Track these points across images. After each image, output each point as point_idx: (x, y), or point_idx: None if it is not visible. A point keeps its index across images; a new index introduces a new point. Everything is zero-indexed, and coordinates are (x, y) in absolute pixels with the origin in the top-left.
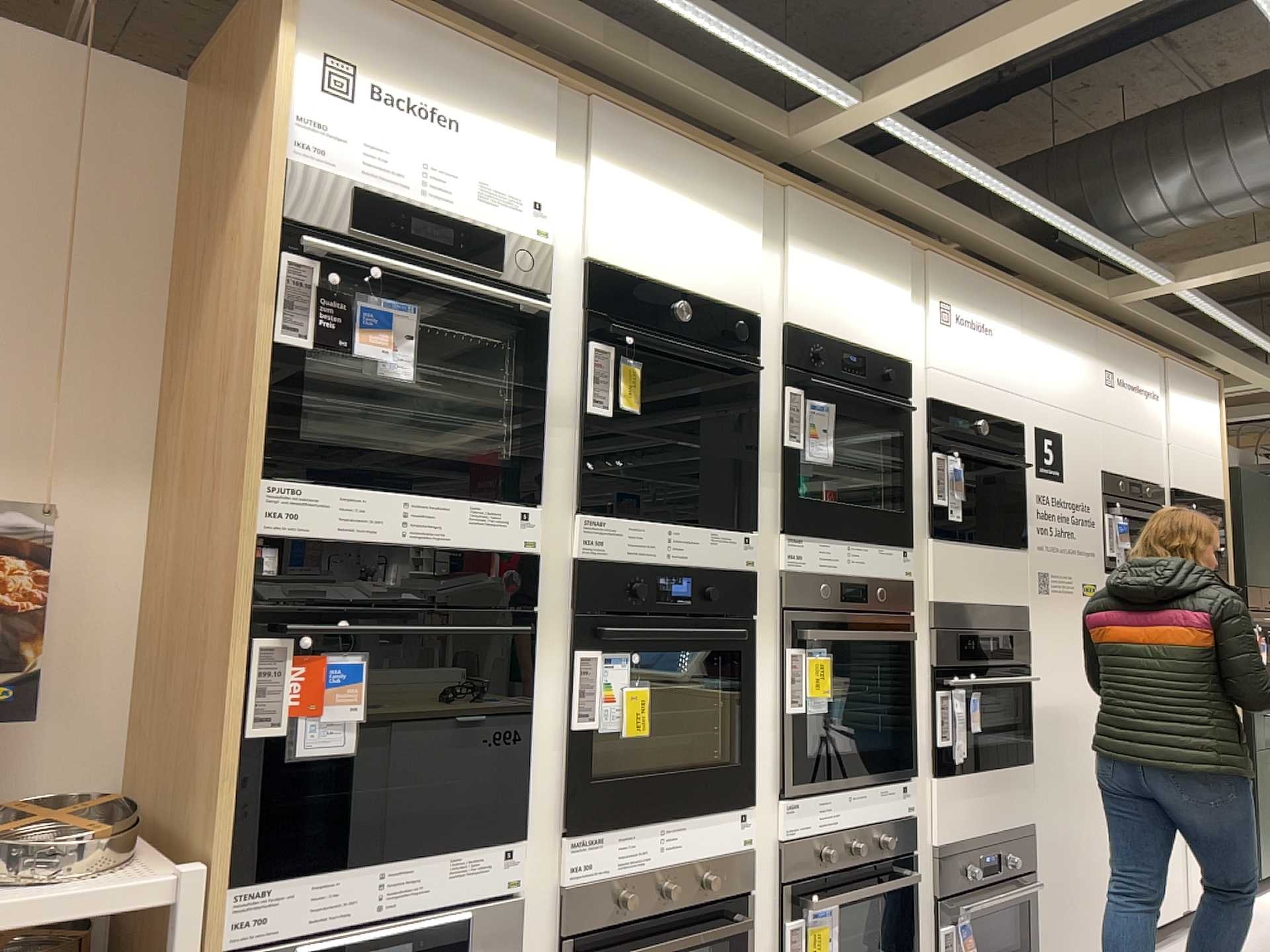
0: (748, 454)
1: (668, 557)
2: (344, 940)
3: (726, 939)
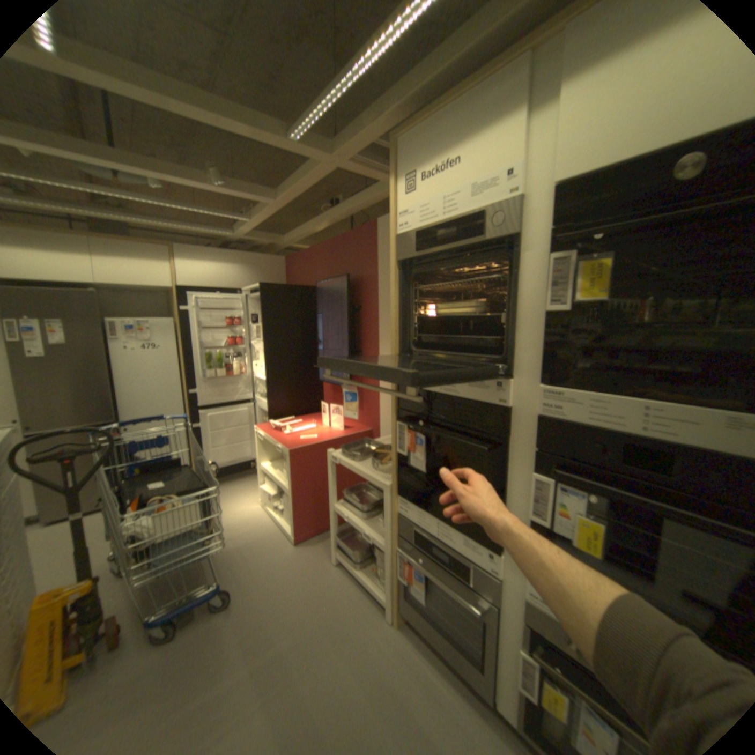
0: None
1: (645, 431)
2: (423, 540)
3: None
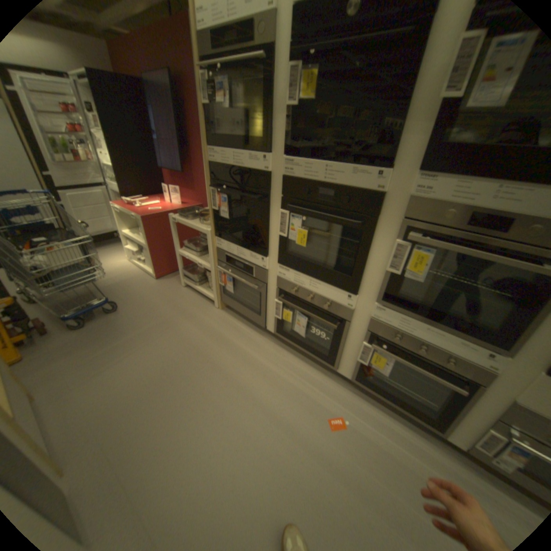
0: (404, 111)
1: (324, 180)
2: (230, 259)
3: (335, 332)
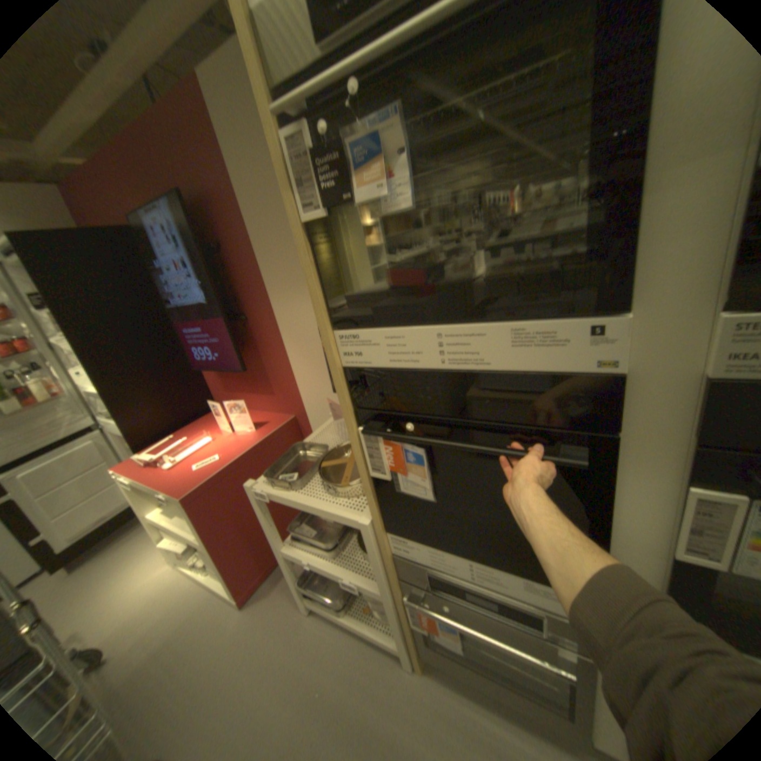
0: None
1: None
2: (445, 584)
3: None
